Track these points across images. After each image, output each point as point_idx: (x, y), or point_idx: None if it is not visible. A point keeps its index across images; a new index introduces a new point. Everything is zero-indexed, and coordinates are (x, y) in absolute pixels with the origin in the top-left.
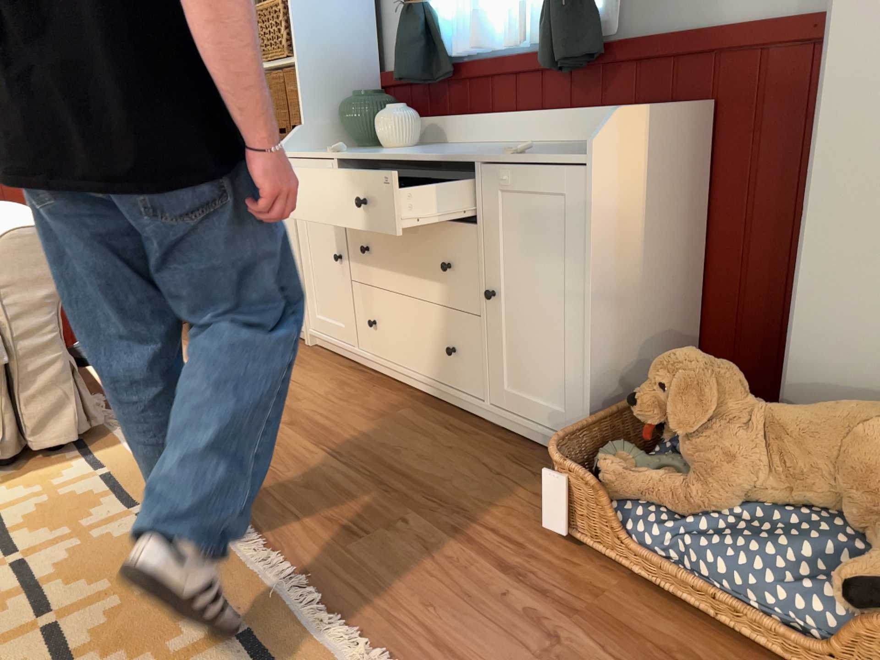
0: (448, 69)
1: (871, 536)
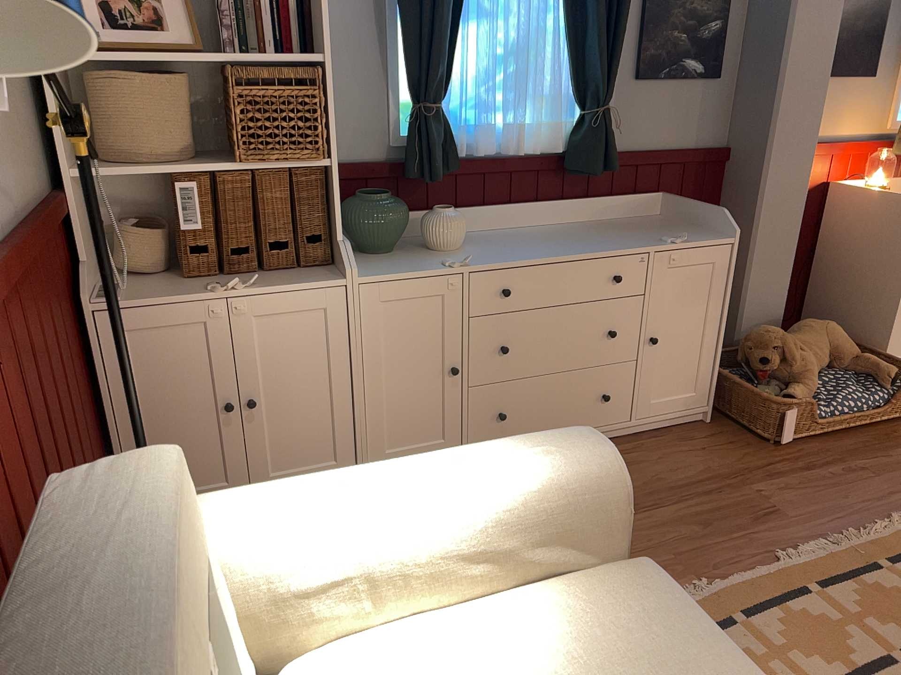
0: (455, 167)
1: (850, 367)
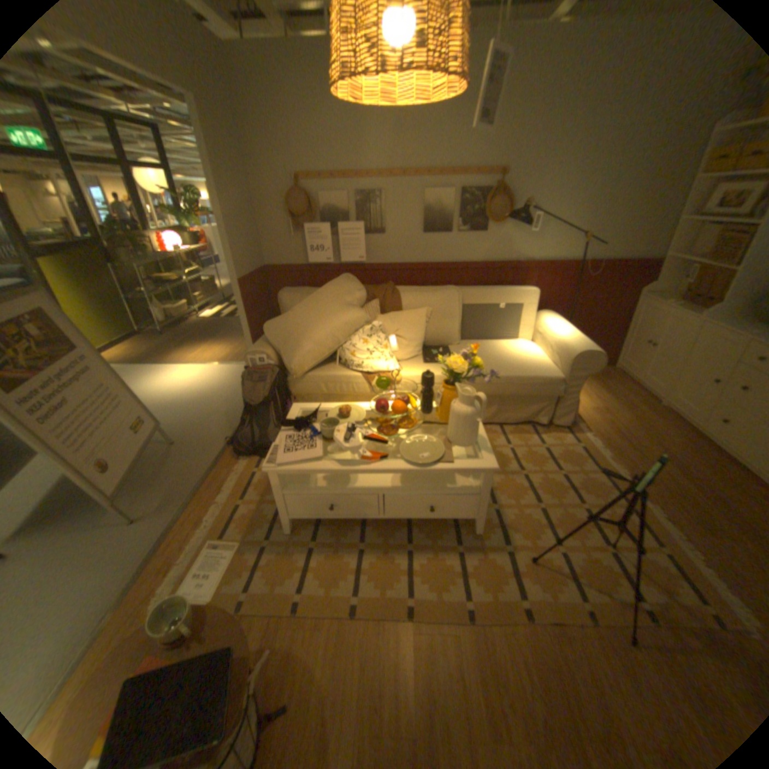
0: None
1: None
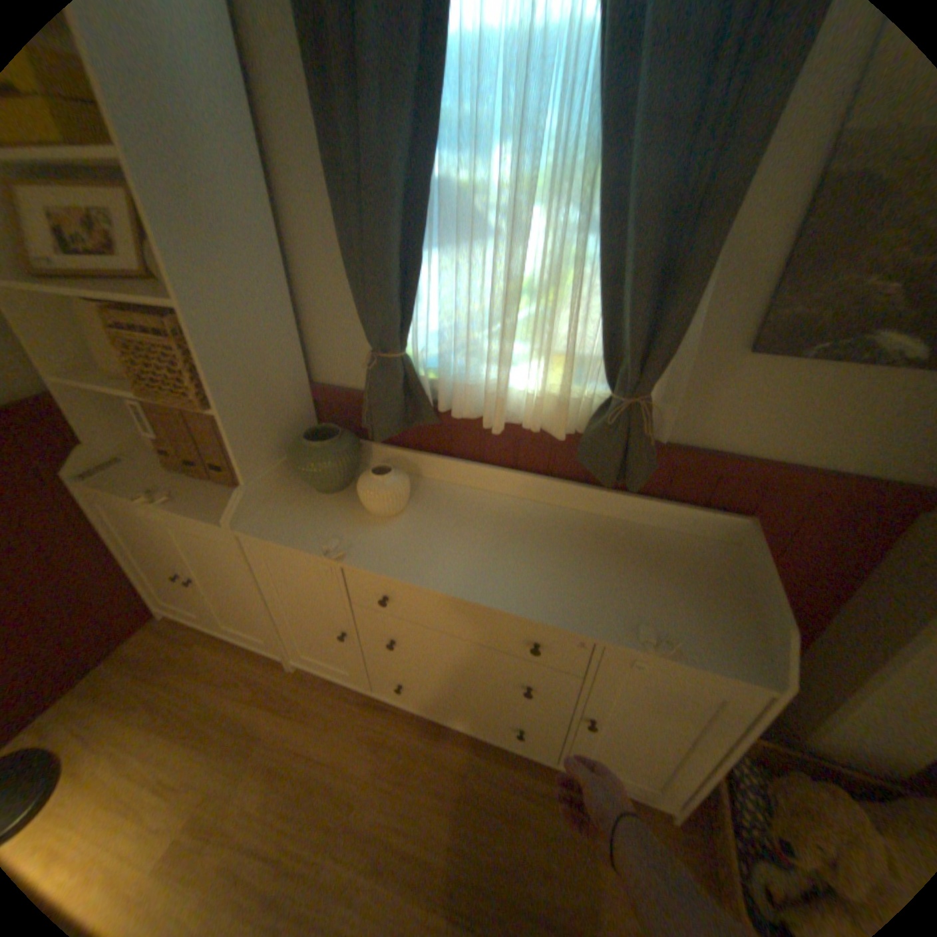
0: (435, 420)
1: None
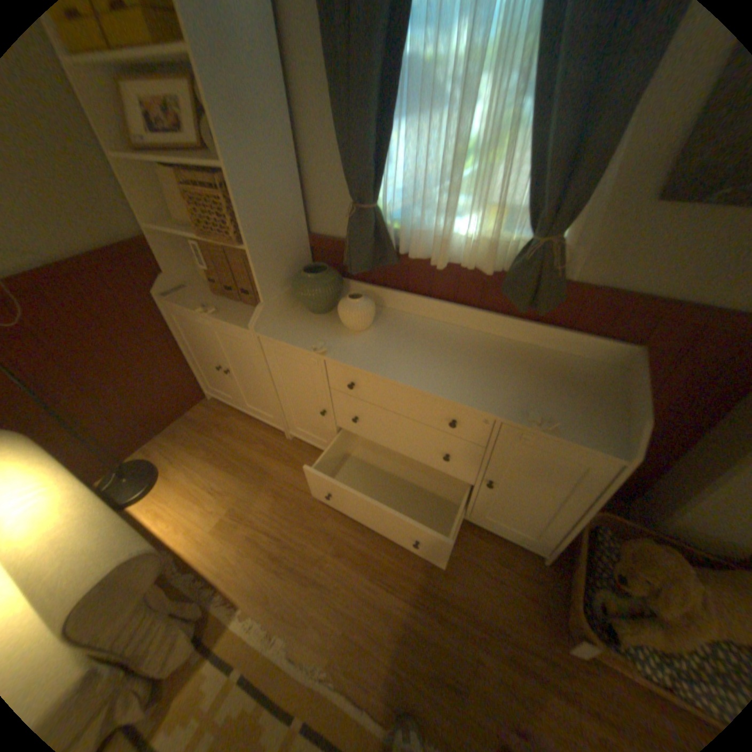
0: (396, 261)
1: None
